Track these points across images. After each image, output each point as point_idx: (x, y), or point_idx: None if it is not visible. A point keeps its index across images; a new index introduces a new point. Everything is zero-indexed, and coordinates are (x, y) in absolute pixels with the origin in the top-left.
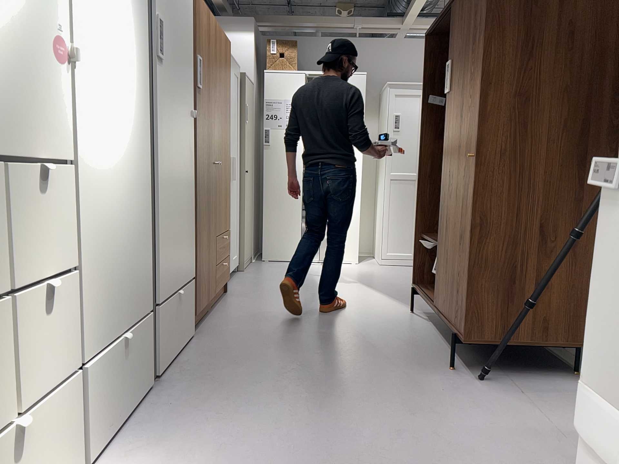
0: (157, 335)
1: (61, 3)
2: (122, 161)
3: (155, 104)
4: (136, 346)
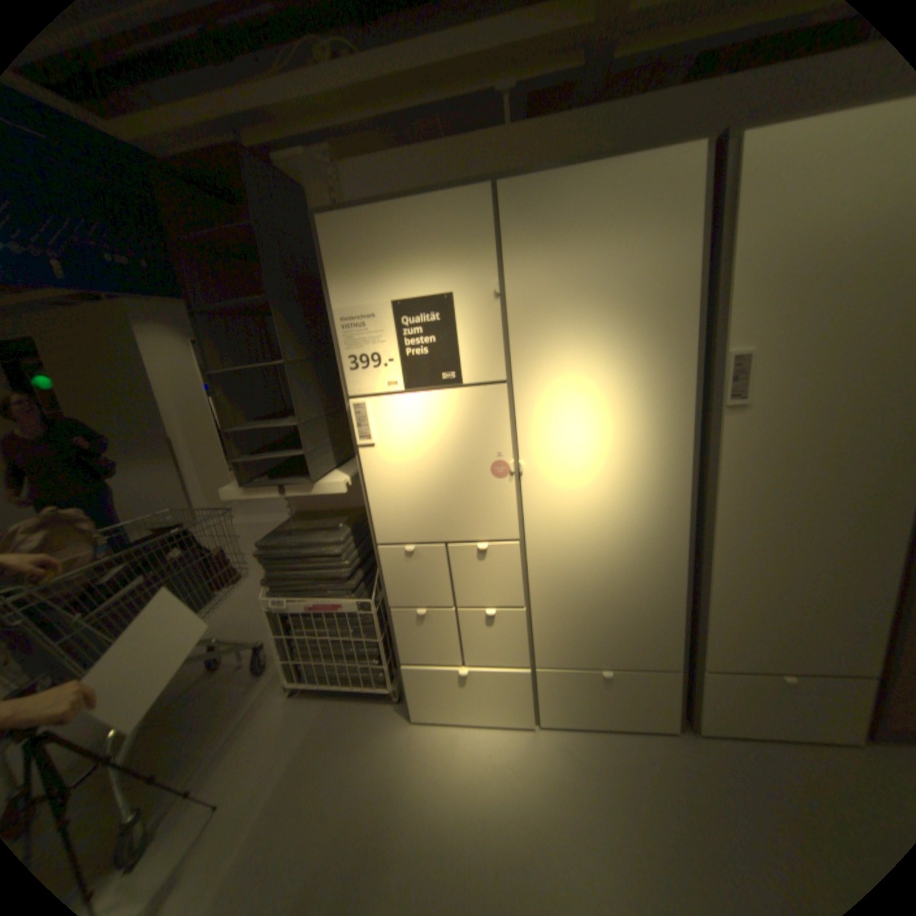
0: (705, 698)
1: (509, 435)
2: (614, 534)
3: (722, 463)
4: (640, 689)
